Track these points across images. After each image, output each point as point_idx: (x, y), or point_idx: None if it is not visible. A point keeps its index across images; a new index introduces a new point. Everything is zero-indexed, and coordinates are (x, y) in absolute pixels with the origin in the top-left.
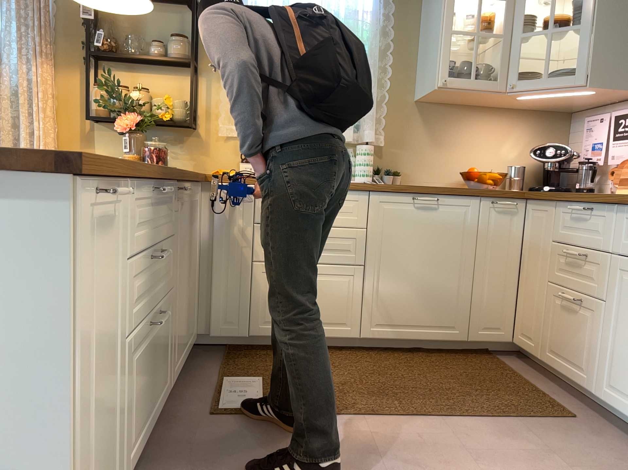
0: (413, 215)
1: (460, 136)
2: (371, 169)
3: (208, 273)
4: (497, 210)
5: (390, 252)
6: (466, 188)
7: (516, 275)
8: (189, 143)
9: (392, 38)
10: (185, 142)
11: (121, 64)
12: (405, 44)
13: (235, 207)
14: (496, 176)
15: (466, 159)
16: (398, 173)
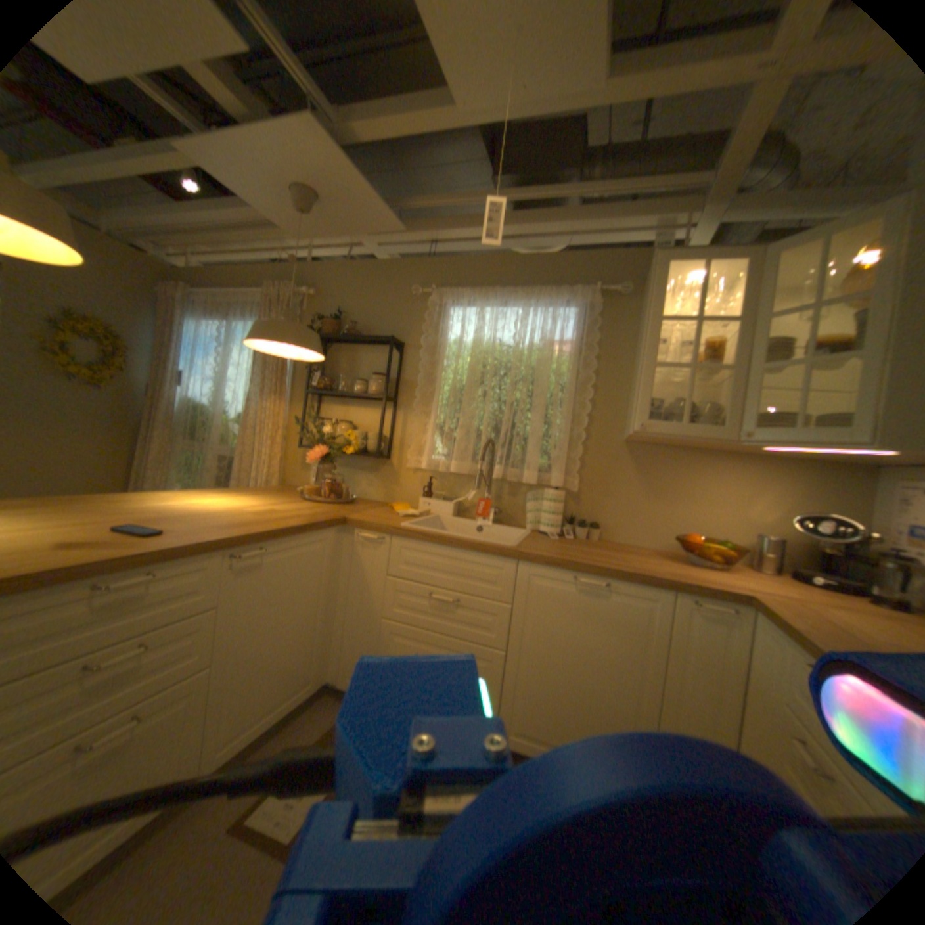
0: (573, 601)
1: (687, 488)
2: (558, 519)
3: (343, 620)
4: (705, 616)
5: (541, 643)
6: (657, 574)
7: (738, 723)
8: (382, 472)
9: (595, 369)
10: (379, 471)
11: (336, 398)
12: (615, 375)
13: (372, 555)
14: (727, 553)
15: (694, 518)
16: (596, 526)
